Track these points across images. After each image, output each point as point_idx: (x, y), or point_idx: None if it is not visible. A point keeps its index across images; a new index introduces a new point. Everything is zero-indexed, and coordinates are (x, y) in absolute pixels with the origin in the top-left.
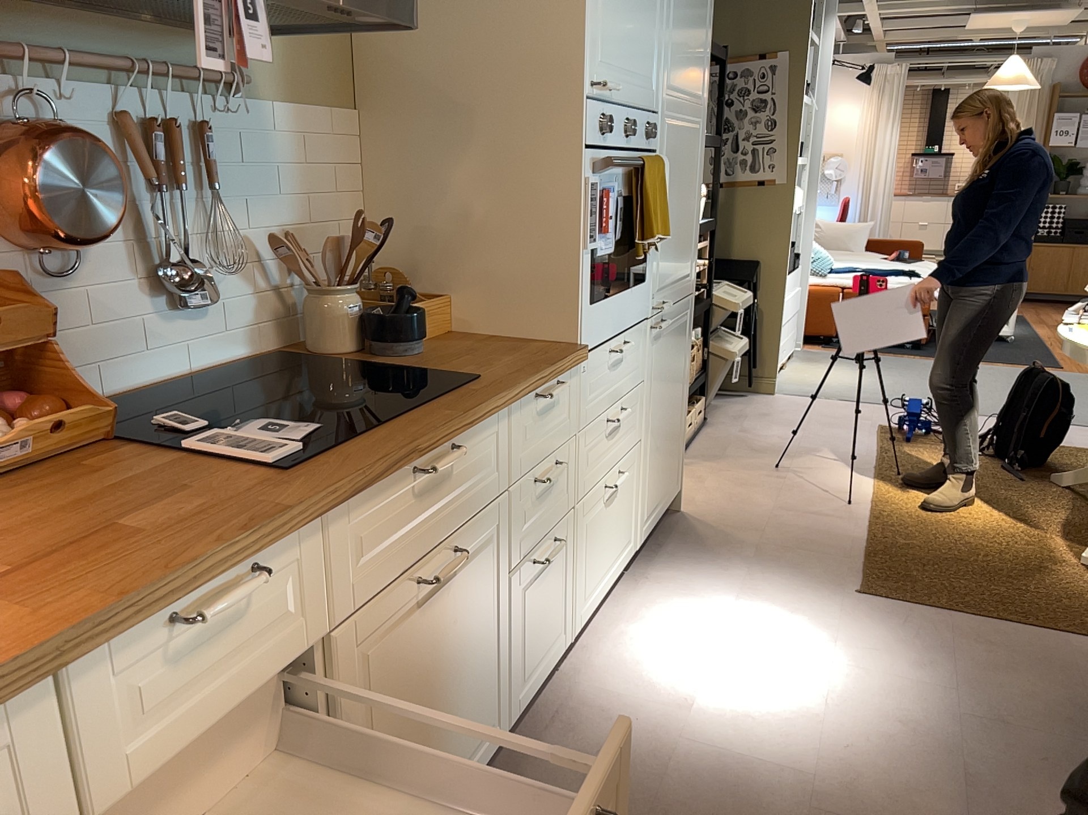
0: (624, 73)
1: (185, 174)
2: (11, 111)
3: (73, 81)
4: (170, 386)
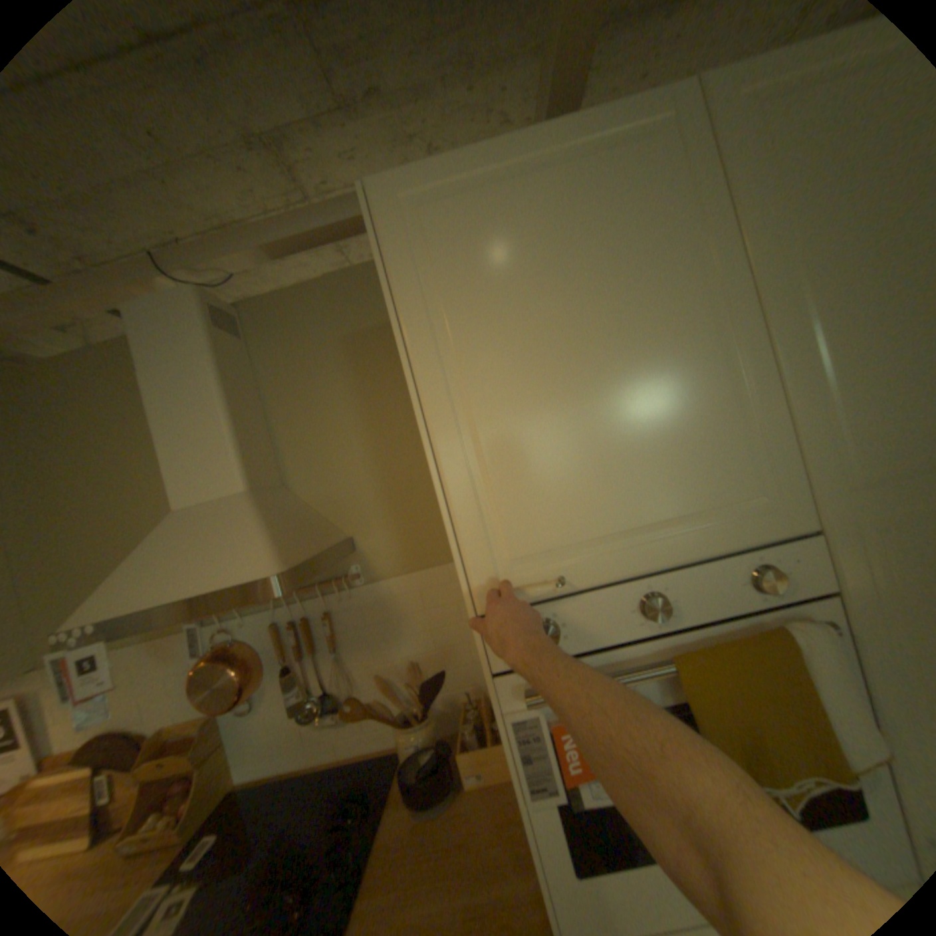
0: (608, 535)
1: (318, 644)
2: (213, 642)
3: (249, 614)
4: (321, 770)
